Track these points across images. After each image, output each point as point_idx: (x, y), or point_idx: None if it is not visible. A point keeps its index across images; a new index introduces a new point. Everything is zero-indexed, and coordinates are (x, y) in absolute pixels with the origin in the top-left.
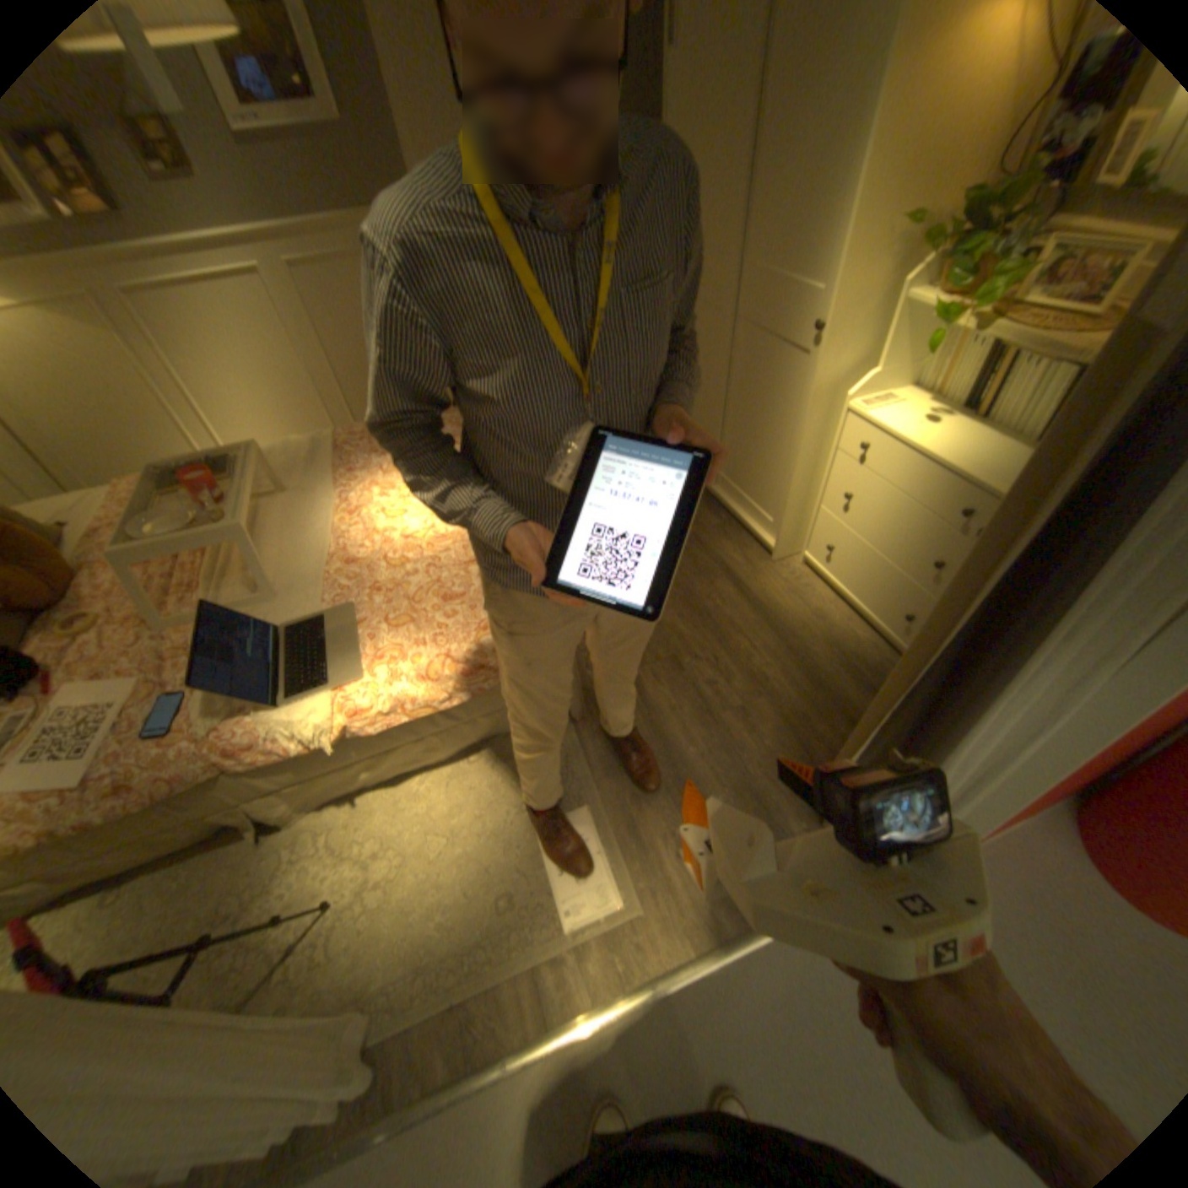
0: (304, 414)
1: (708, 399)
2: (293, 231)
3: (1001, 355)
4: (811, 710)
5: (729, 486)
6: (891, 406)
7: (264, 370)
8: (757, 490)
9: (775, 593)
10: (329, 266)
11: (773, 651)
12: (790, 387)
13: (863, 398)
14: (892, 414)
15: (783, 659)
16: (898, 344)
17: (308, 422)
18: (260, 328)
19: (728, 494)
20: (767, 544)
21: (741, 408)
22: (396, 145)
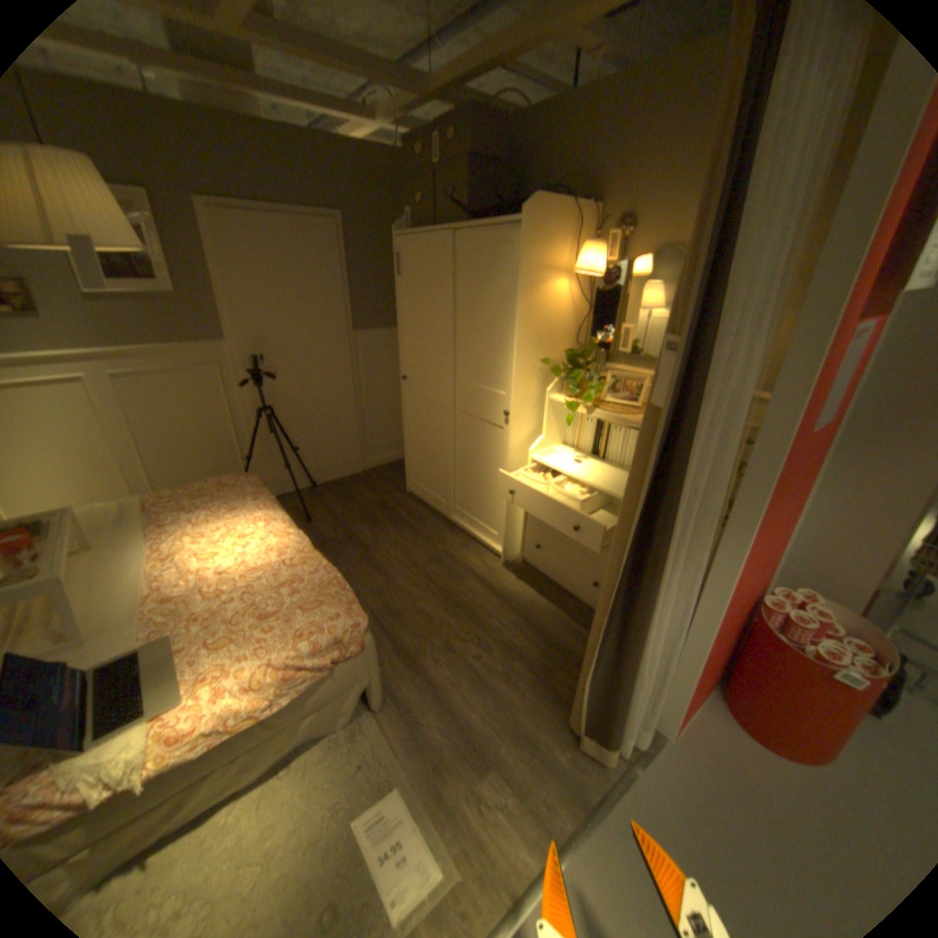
0: (104, 487)
1: (443, 459)
2: (123, 355)
3: (602, 427)
4: (551, 664)
5: (464, 515)
6: (554, 456)
7: (71, 453)
8: (484, 515)
9: (508, 584)
10: (150, 378)
11: (516, 626)
12: (495, 448)
13: (538, 453)
14: (556, 460)
15: (524, 631)
16: (550, 423)
17: (107, 493)
18: (76, 421)
19: (464, 520)
20: (496, 551)
21: (465, 463)
22: (215, 308)
